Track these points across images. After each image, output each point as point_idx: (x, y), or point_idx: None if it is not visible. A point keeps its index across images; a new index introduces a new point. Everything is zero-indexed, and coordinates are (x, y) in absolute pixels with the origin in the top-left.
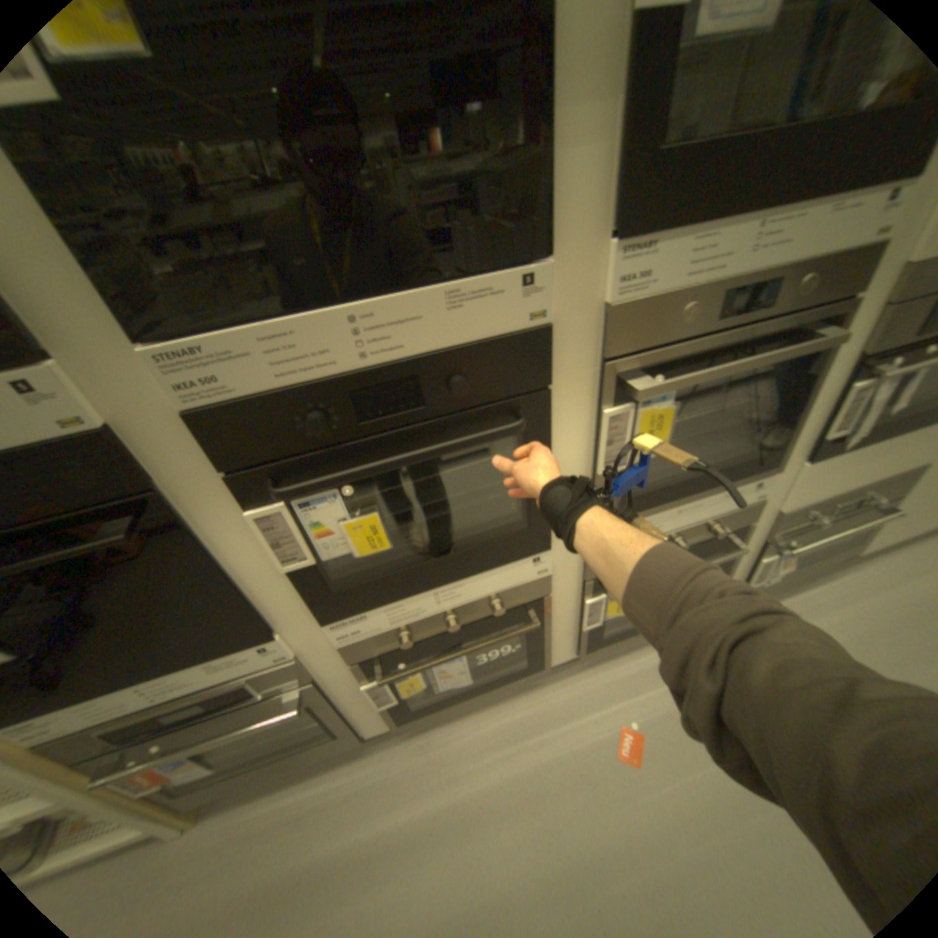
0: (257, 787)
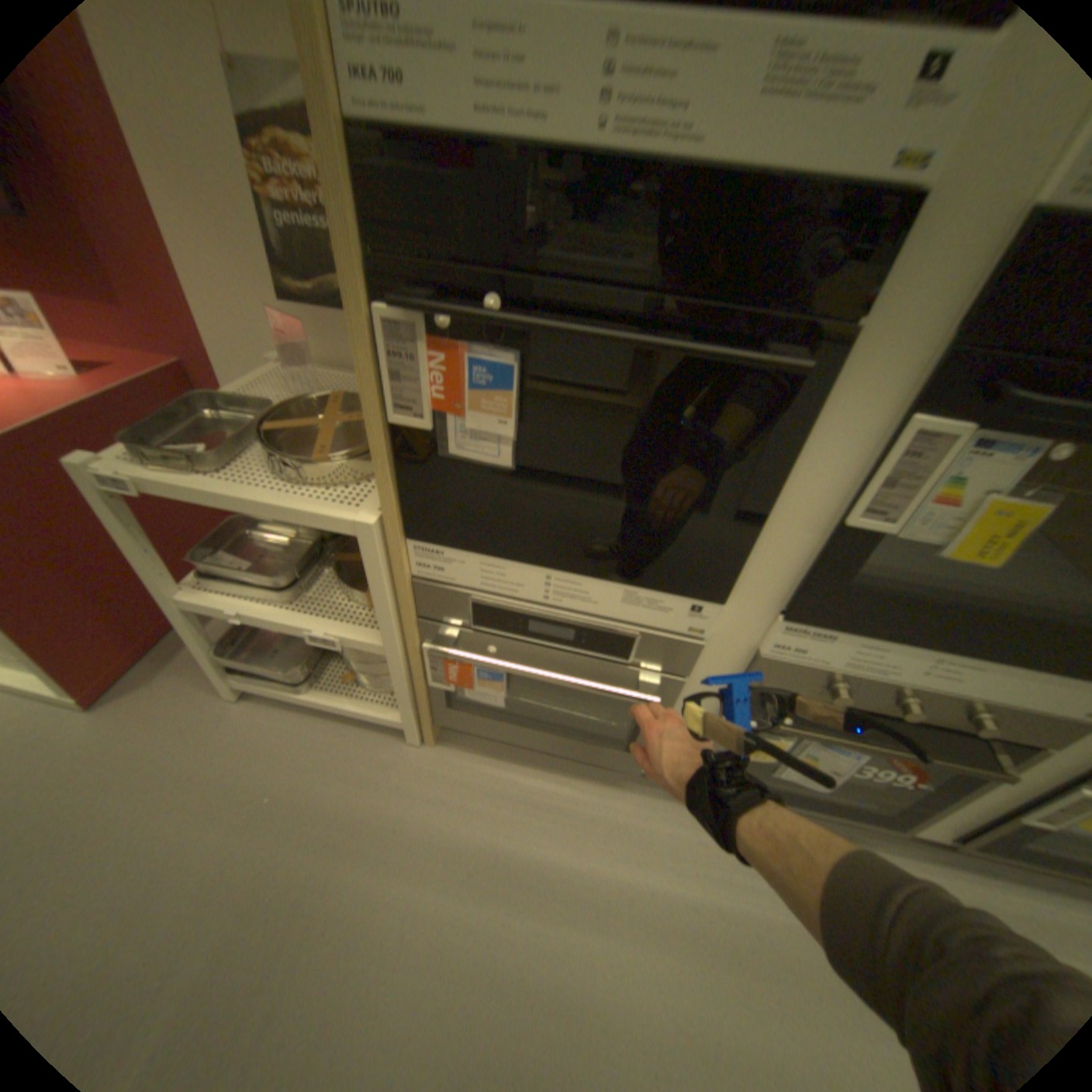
0: (501, 747)
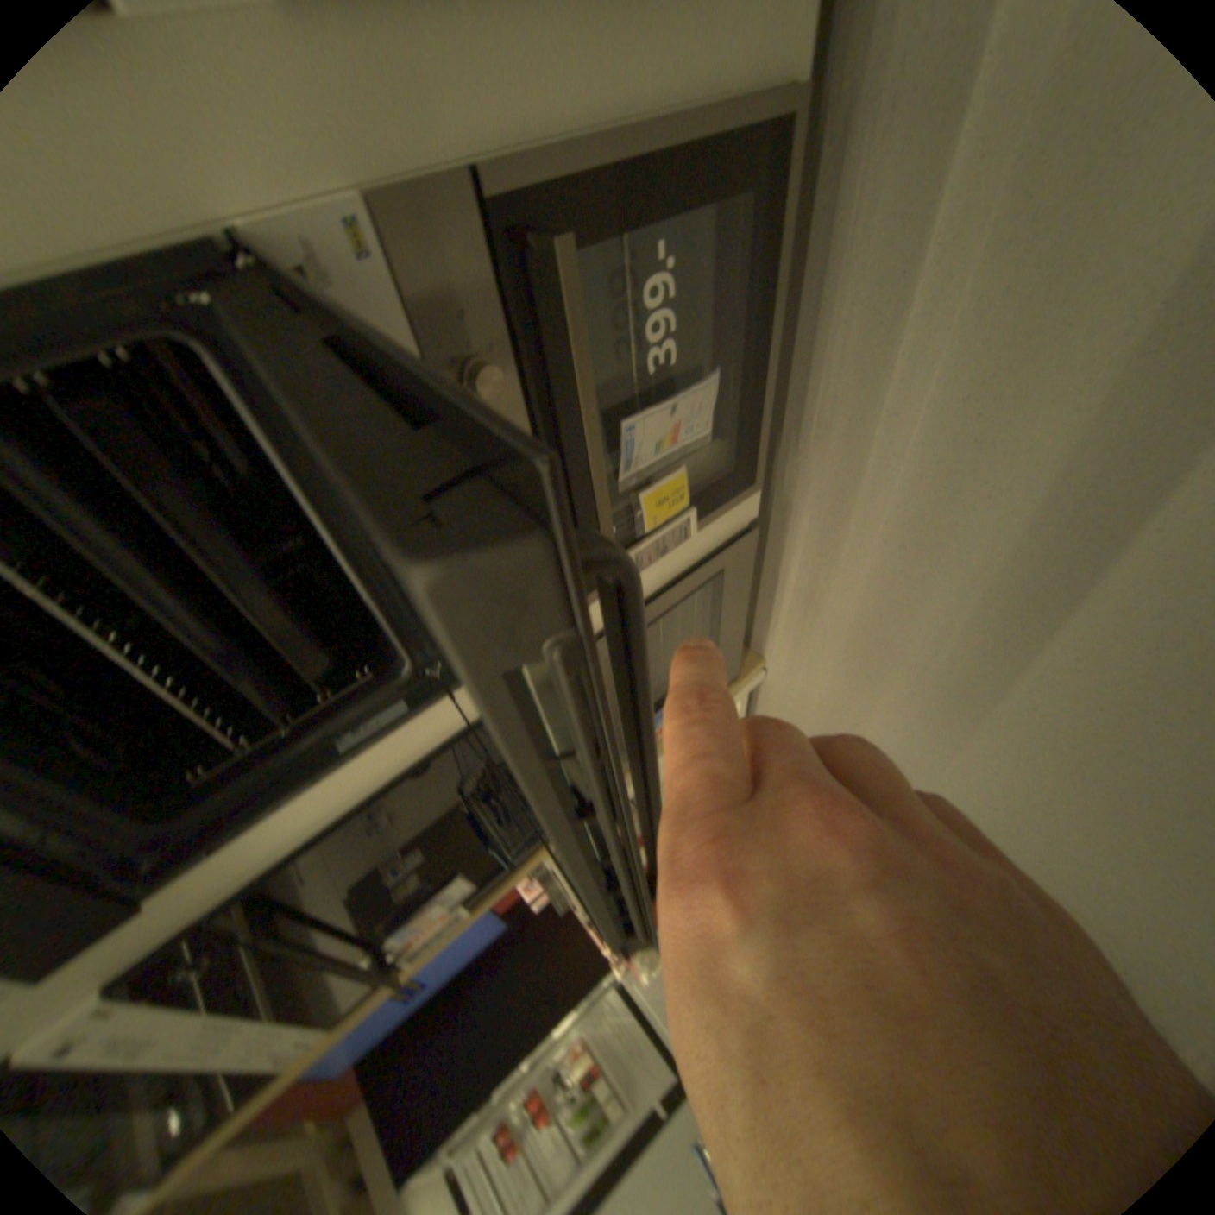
0: (765, 607)
